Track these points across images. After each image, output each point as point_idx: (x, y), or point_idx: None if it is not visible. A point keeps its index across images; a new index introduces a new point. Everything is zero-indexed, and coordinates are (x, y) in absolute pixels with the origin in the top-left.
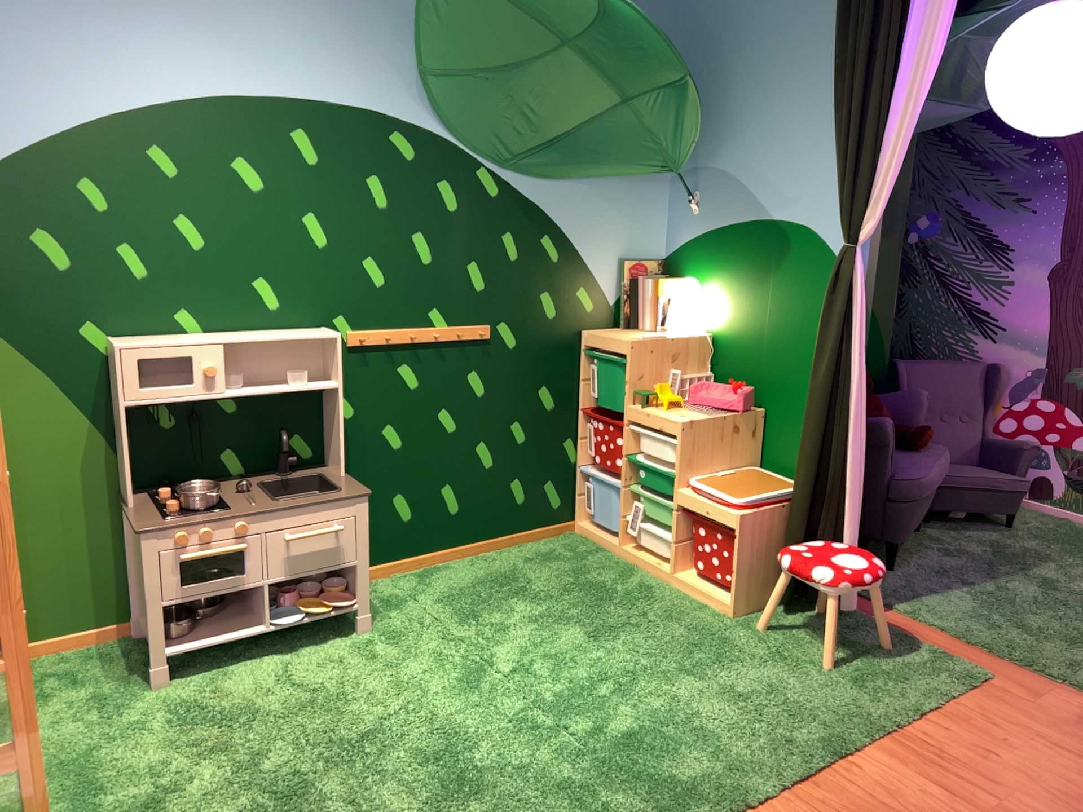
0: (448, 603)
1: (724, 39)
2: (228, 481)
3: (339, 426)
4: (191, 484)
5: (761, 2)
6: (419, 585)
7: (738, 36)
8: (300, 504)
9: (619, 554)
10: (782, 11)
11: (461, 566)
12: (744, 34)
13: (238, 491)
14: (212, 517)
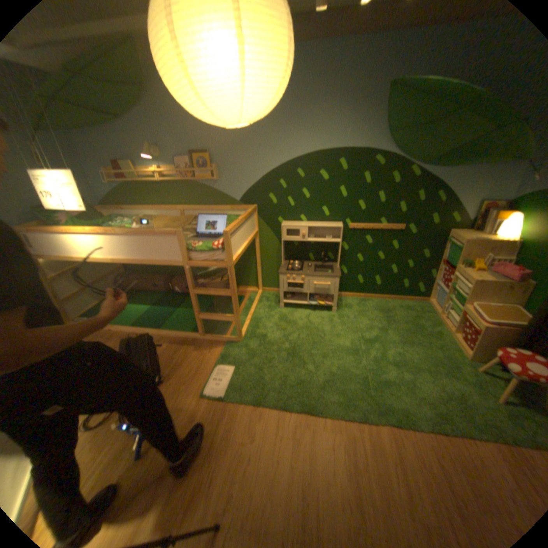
0: (363, 312)
1: None
2: (308, 262)
3: (338, 253)
4: (299, 260)
5: None
6: (359, 303)
7: None
8: (318, 275)
9: (439, 317)
10: None
11: (376, 301)
12: None
13: (307, 266)
14: (296, 273)
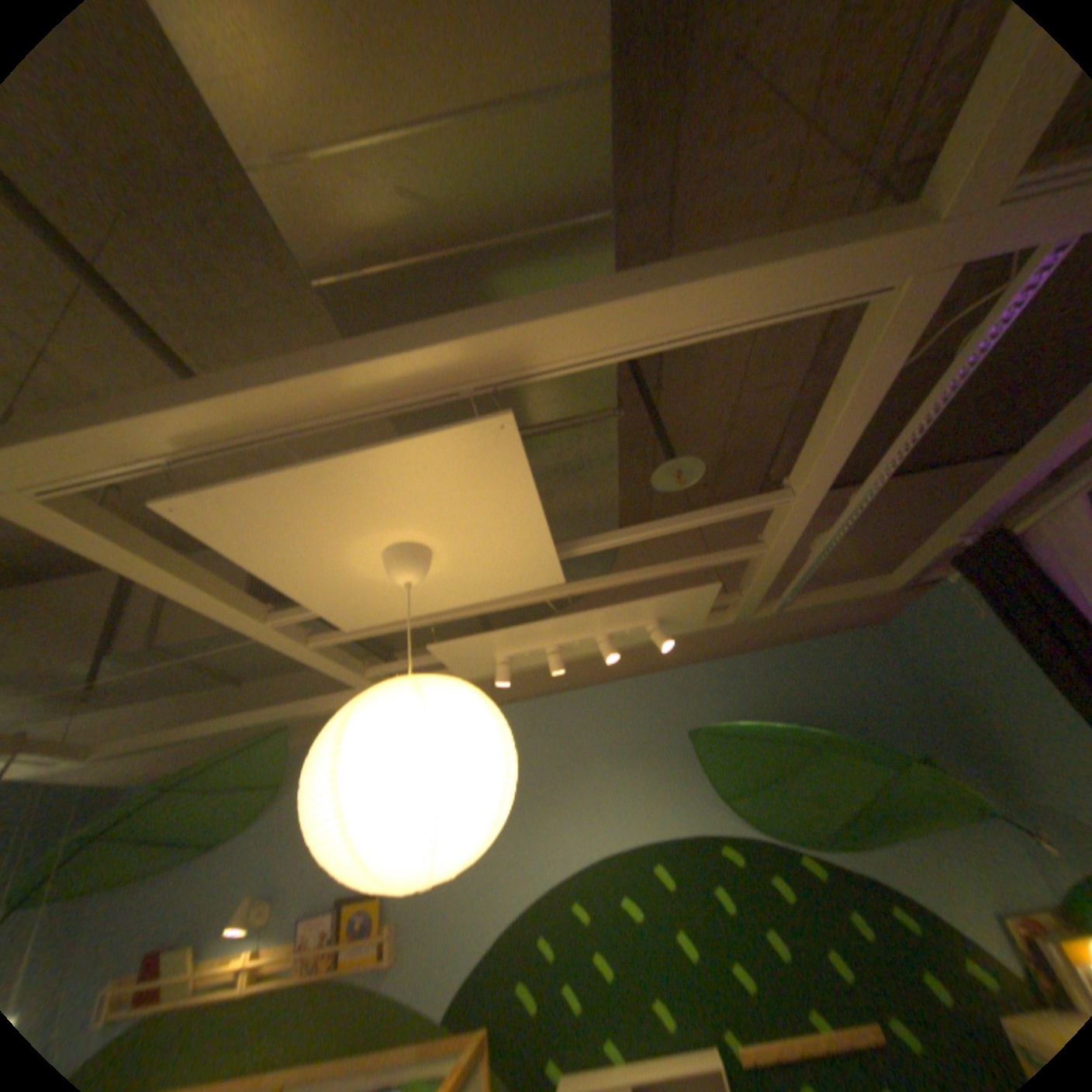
0: None
1: (966, 688)
2: None
3: None
4: None
5: (975, 657)
6: None
7: (975, 684)
8: None
9: None
10: (998, 660)
11: None
12: (980, 682)
13: None
14: None
